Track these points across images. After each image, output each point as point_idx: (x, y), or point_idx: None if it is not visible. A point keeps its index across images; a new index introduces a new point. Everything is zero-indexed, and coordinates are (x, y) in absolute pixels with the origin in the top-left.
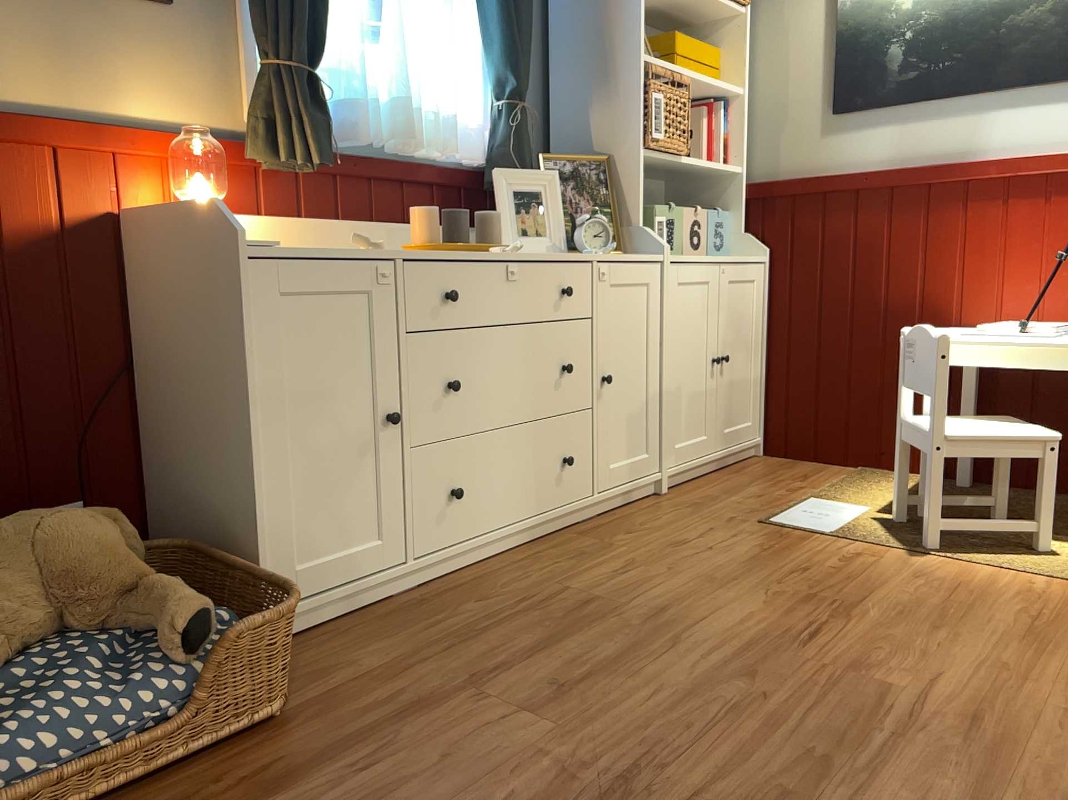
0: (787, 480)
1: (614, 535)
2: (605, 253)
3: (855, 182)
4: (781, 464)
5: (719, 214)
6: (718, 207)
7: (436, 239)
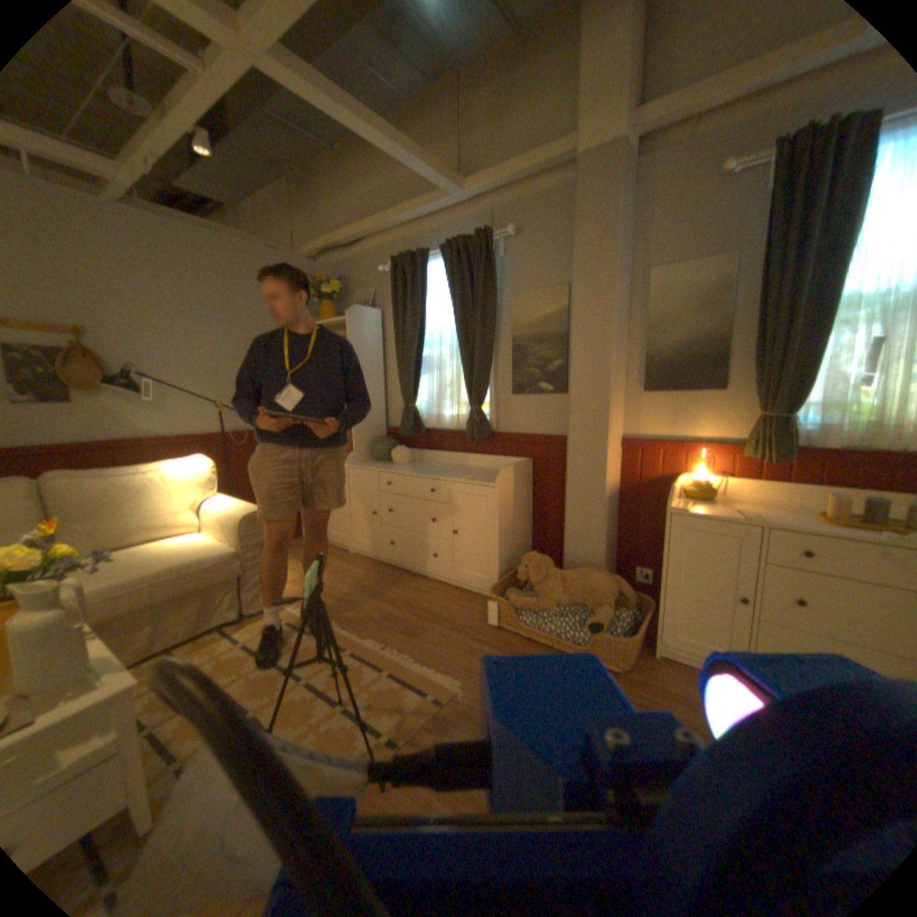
0: None
1: None
2: None
3: None
4: None
5: None
6: None
7: (844, 515)
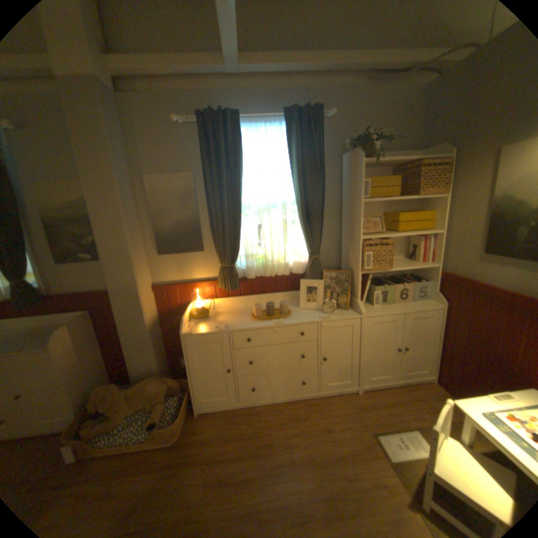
0: (426, 410)
1: (315, 413)
2: (331, 315)
3: (491, 291)
4: (438, 396)
5: (429, 280)
6: (429, 277)
7: (259, 314)
